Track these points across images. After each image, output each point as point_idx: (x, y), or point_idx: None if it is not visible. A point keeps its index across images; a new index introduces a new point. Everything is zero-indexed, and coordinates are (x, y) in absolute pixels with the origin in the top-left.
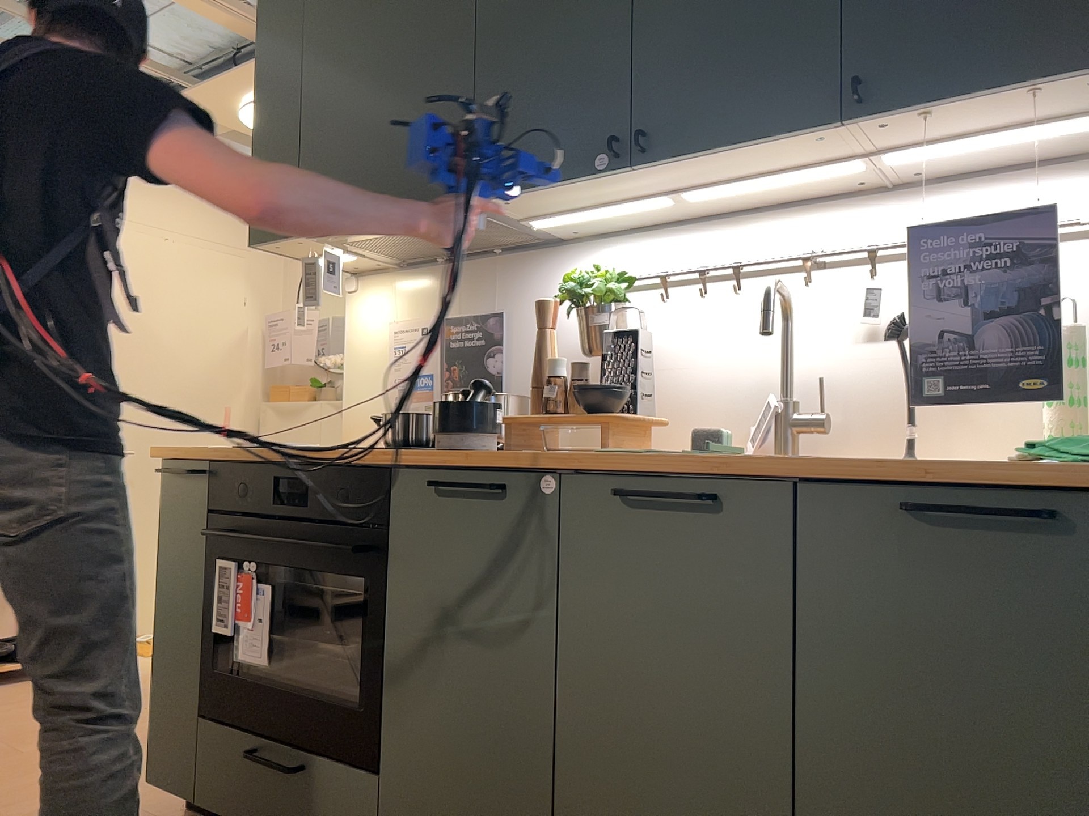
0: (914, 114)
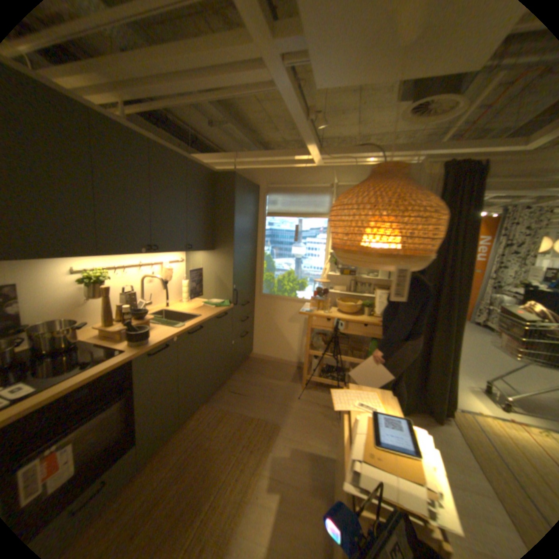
0: (191, 251)
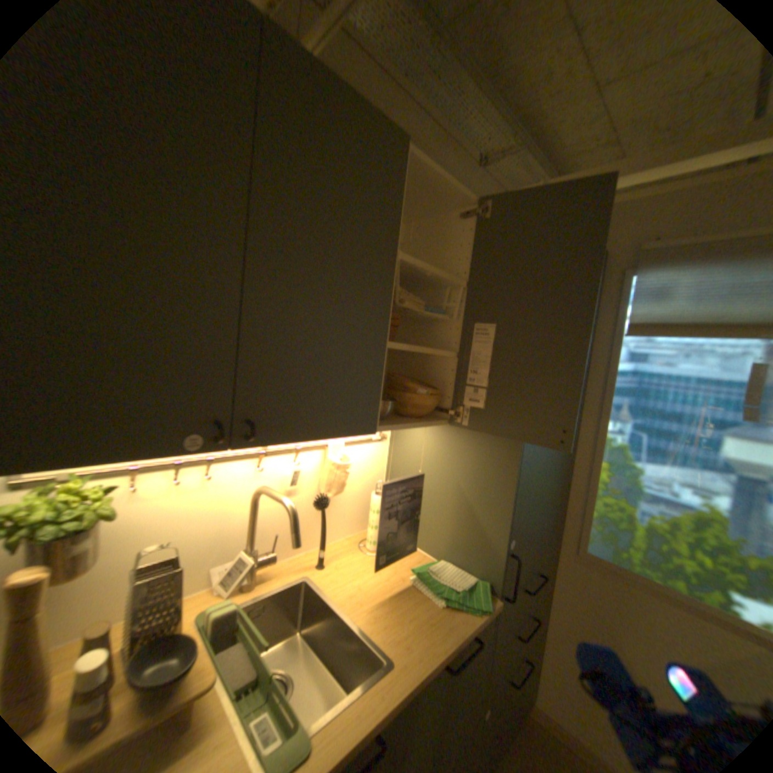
0: (396, 428)
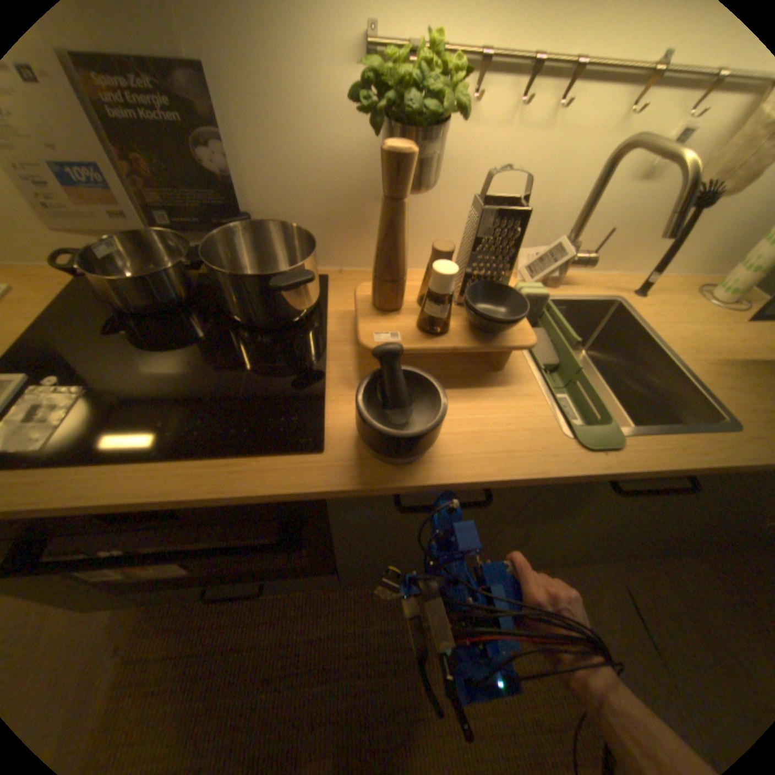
0: None
